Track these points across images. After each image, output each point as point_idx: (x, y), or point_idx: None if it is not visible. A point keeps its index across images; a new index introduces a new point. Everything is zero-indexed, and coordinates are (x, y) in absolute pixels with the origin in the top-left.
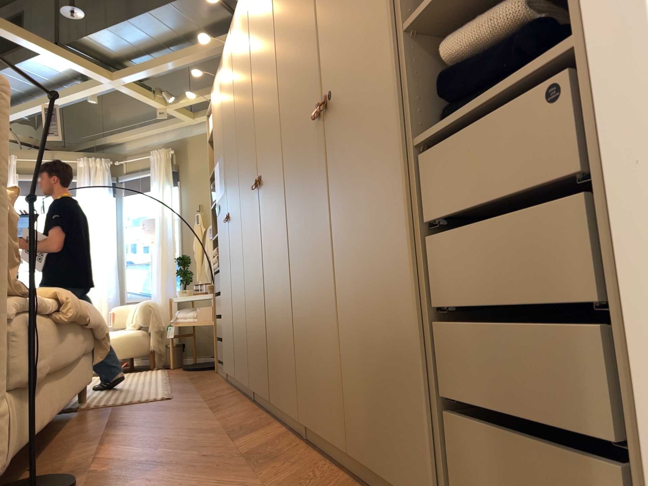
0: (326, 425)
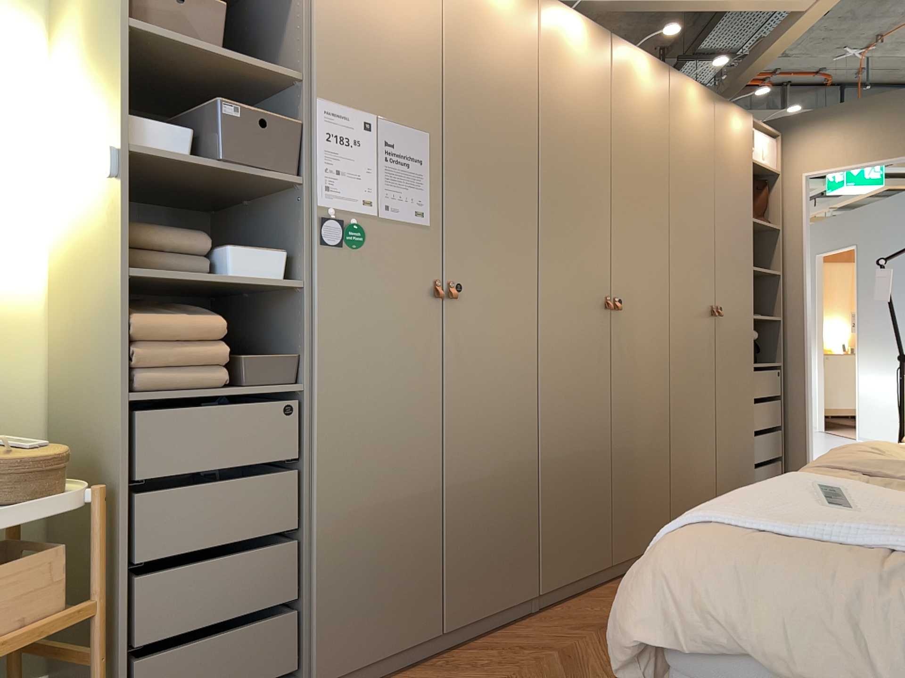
0: None
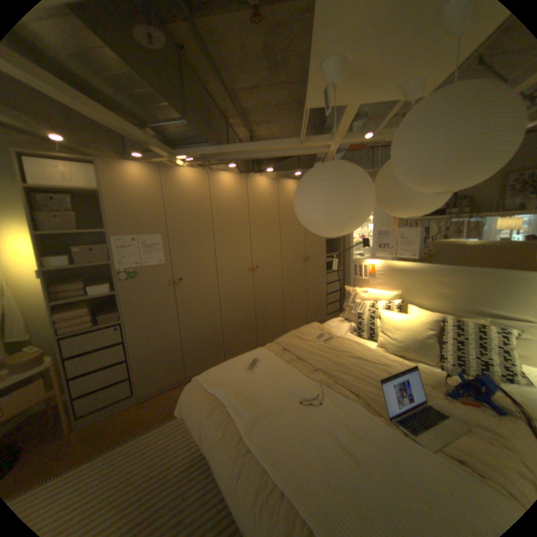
0: None
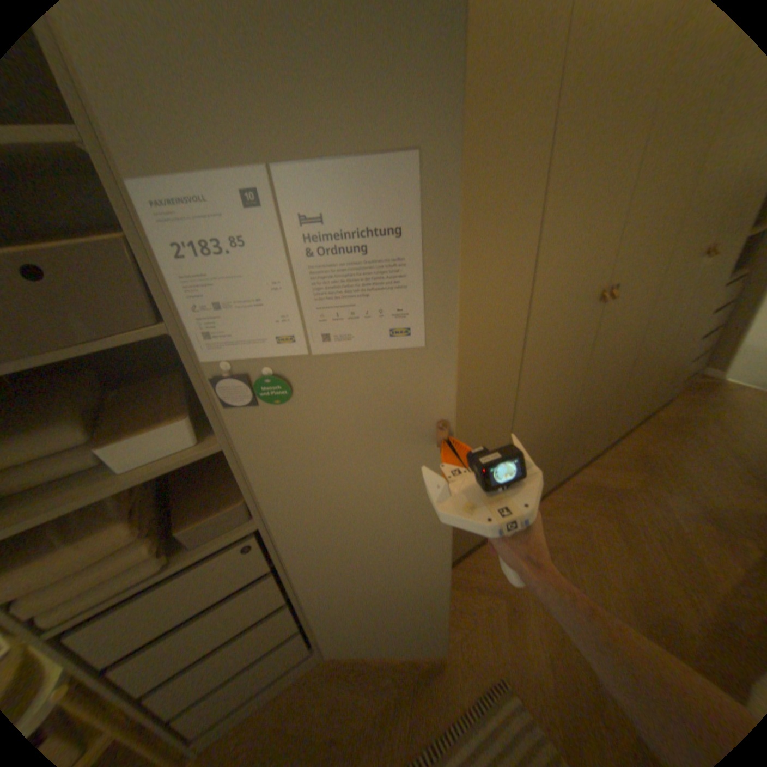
0: (632, 427)
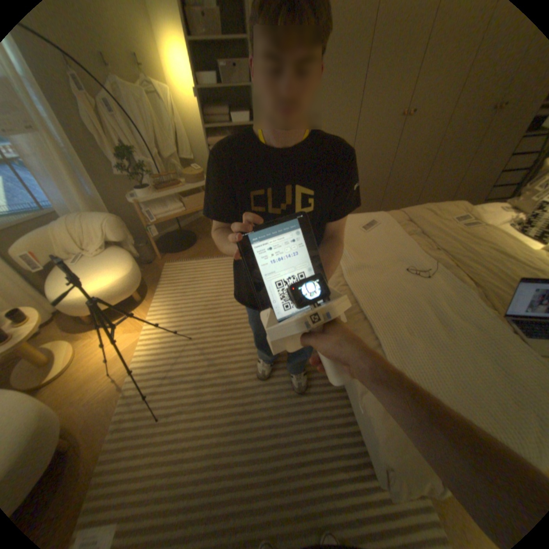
0: None
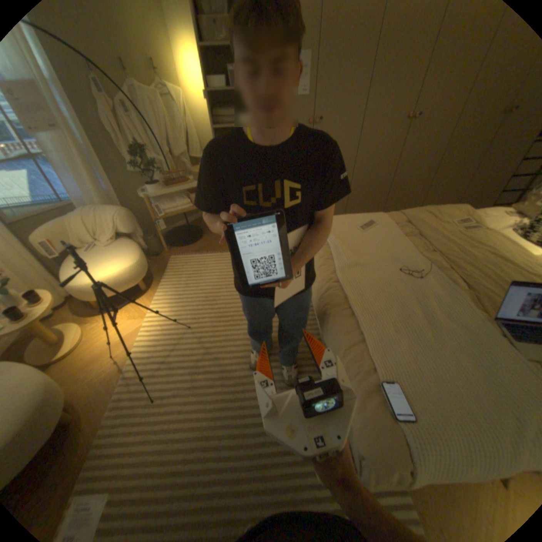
0: None
